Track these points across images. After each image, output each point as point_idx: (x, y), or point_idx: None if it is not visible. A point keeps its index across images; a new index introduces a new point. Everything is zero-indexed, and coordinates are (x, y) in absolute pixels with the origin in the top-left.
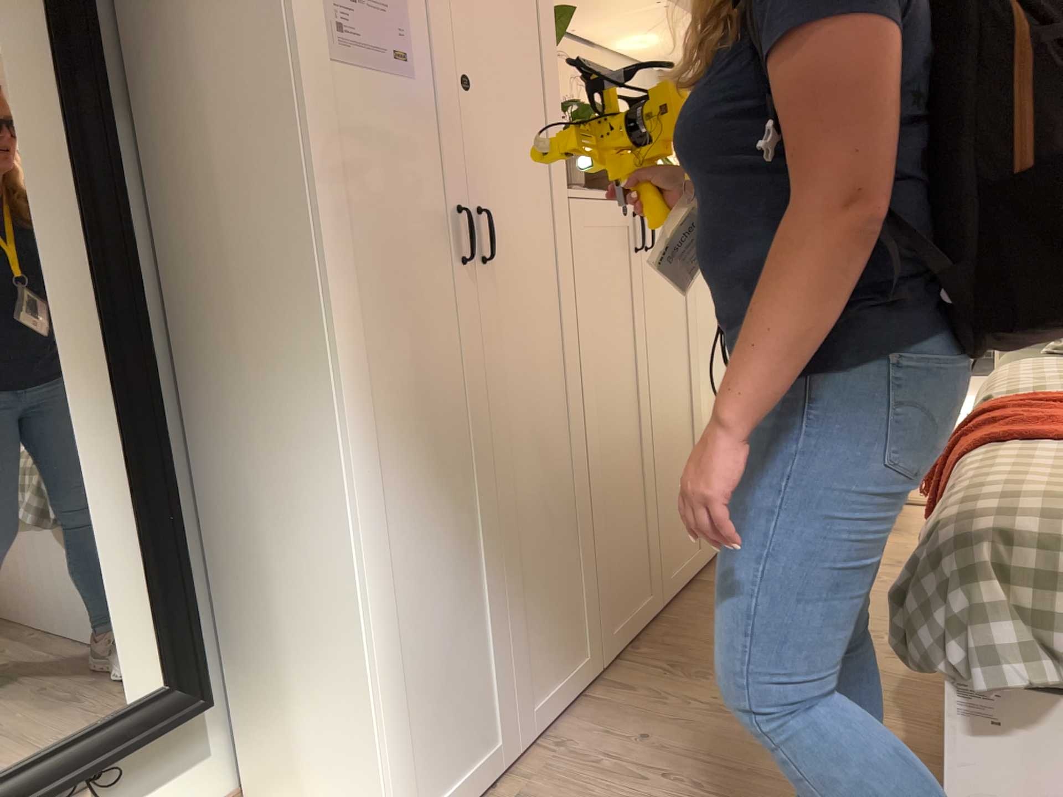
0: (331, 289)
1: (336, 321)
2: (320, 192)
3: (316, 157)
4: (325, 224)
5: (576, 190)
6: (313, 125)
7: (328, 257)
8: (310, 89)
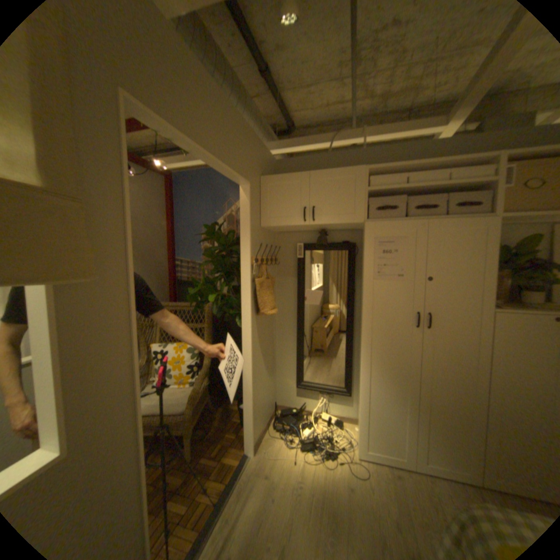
0: (362, 328)
1: (362, 335)
2: (363, 308)
3: (363, 302)
4: (363, 315)
5: (506, 310)
6: (363, 295)
7: (362, 322)
8: (363, 288)
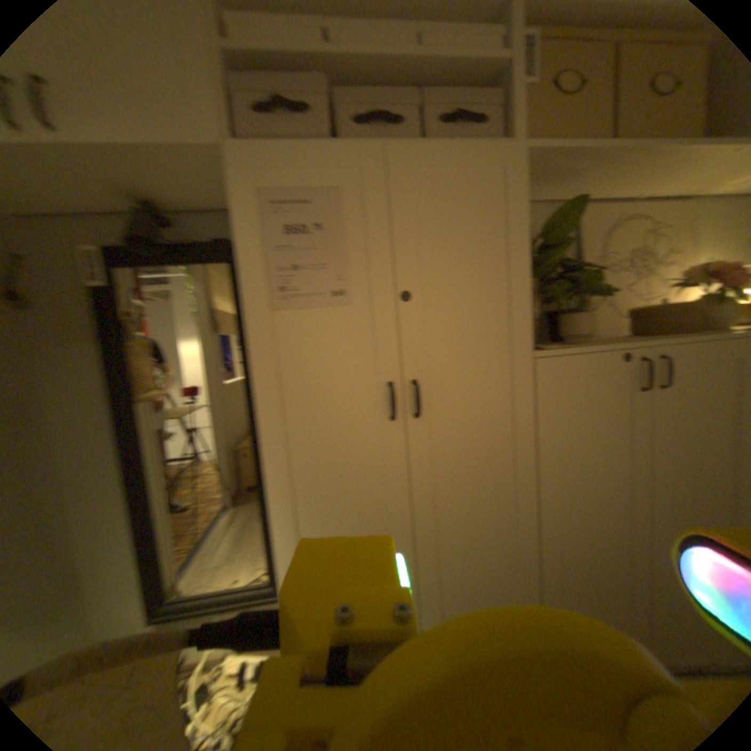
0: (265, 444)
1: (267, 462)
2: (258, 389)
3: (256, 371)
4: (260, 408)
5: (552, 349)
6: (254, 352)
7: (263, 426)
8: (251, 332)
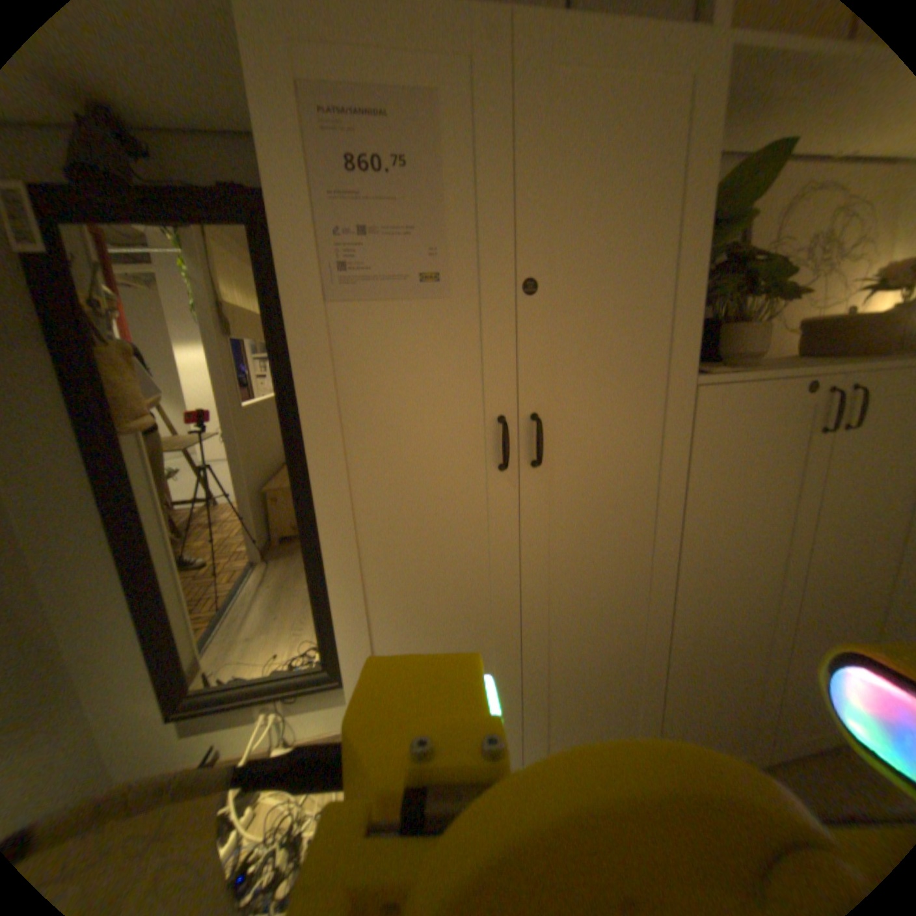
0: (318, 506)
1: (321, 531)
2: (305, 426)
3: (300, 398)
4: (309, 454)
5: (719, 374)
6: (296, 369)
7: (313, 480)
8: (291, 337)
